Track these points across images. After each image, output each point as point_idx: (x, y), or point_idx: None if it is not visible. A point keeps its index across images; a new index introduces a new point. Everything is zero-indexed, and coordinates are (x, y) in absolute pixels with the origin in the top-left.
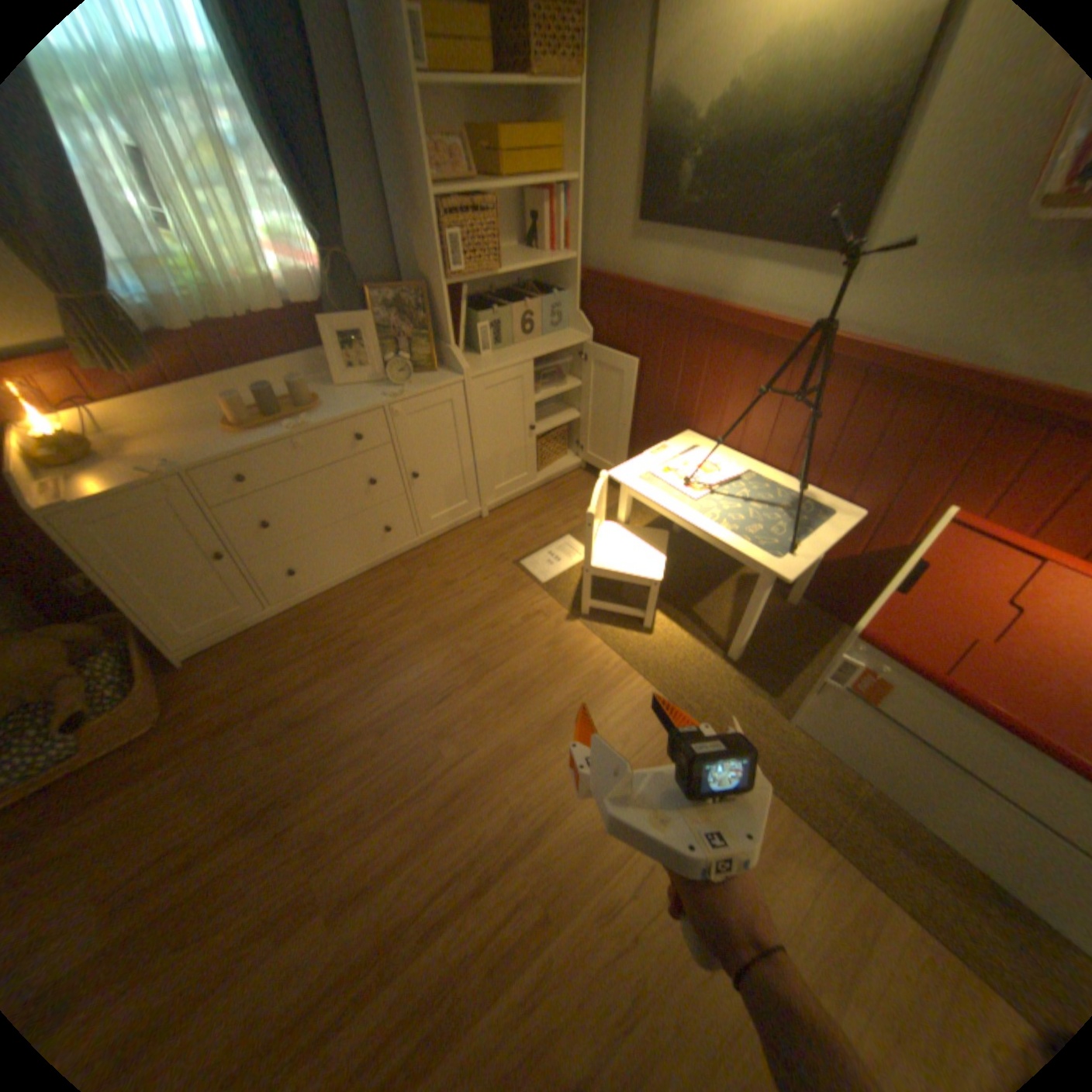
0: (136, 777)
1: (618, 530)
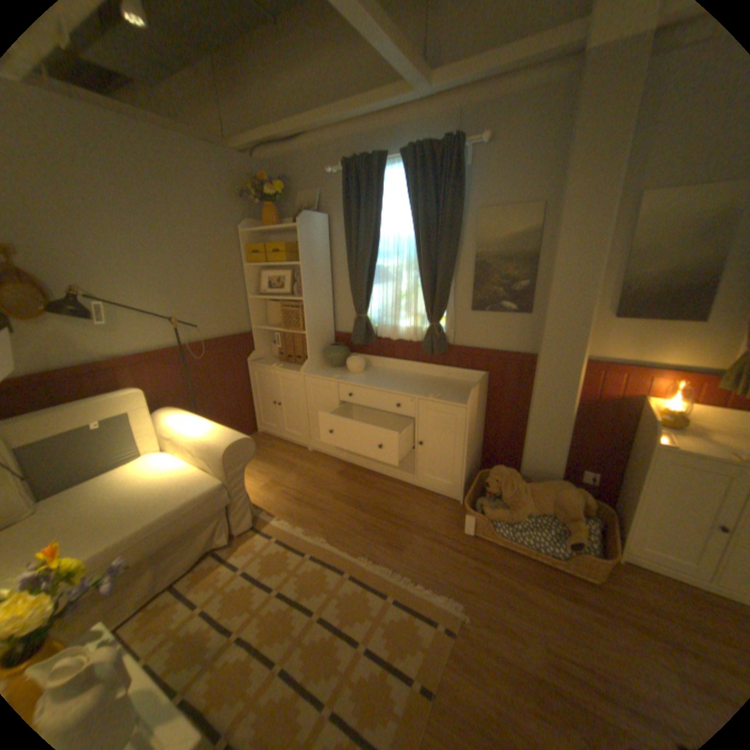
0: (583, 603)
1: None
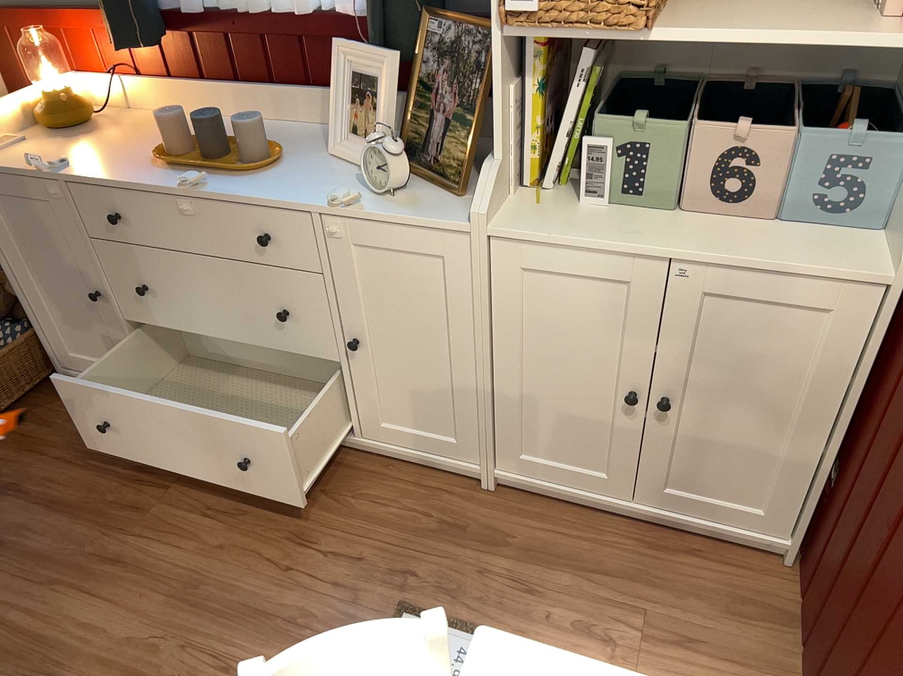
0: None
1: None
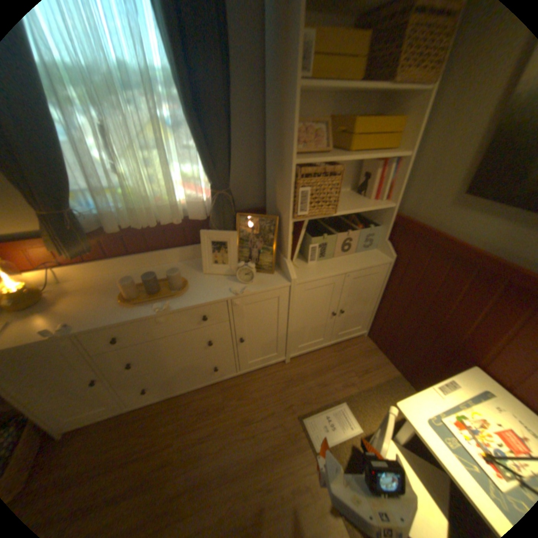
0: None
1: (397, 452)
